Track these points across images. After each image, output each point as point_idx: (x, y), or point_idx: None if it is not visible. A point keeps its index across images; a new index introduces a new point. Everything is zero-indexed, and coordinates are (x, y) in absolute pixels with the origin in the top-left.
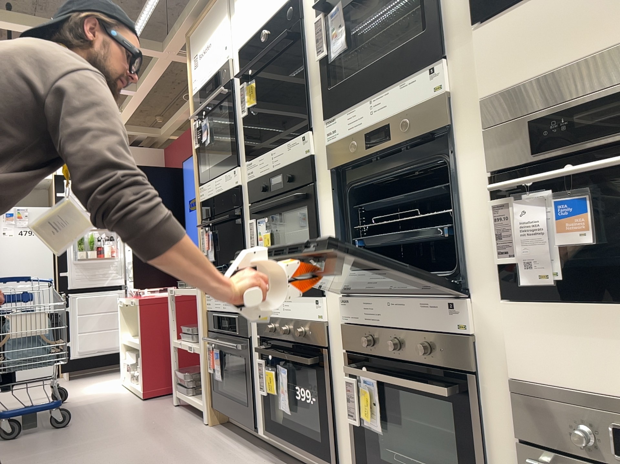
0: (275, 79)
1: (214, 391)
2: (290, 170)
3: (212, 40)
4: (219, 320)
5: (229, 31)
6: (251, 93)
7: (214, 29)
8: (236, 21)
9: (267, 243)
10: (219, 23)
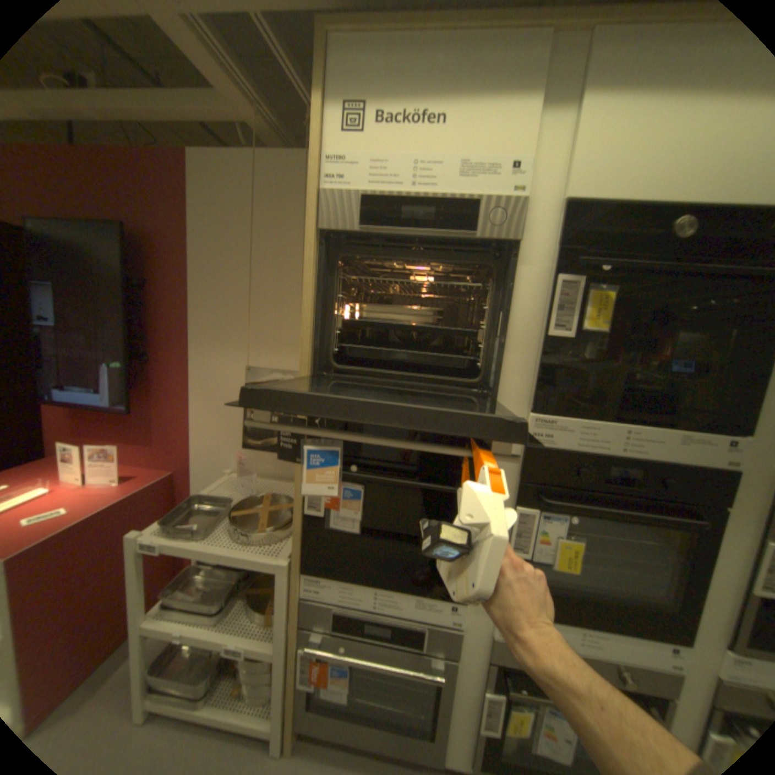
0: (651, 302)
1: (308, 712)
2: (680, 475)
3: (460, 108)
4: (357, 622)
5: (540, 131)
6: (609, 309)
7: (472, 87)
8: (586, 129)
9: (577, 557)
10: (505, 86)
